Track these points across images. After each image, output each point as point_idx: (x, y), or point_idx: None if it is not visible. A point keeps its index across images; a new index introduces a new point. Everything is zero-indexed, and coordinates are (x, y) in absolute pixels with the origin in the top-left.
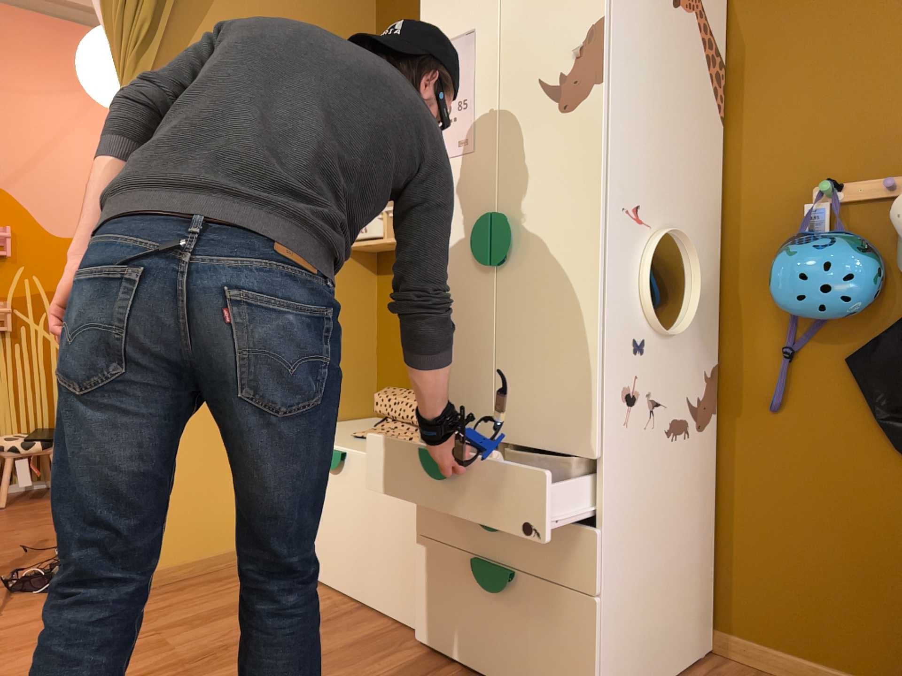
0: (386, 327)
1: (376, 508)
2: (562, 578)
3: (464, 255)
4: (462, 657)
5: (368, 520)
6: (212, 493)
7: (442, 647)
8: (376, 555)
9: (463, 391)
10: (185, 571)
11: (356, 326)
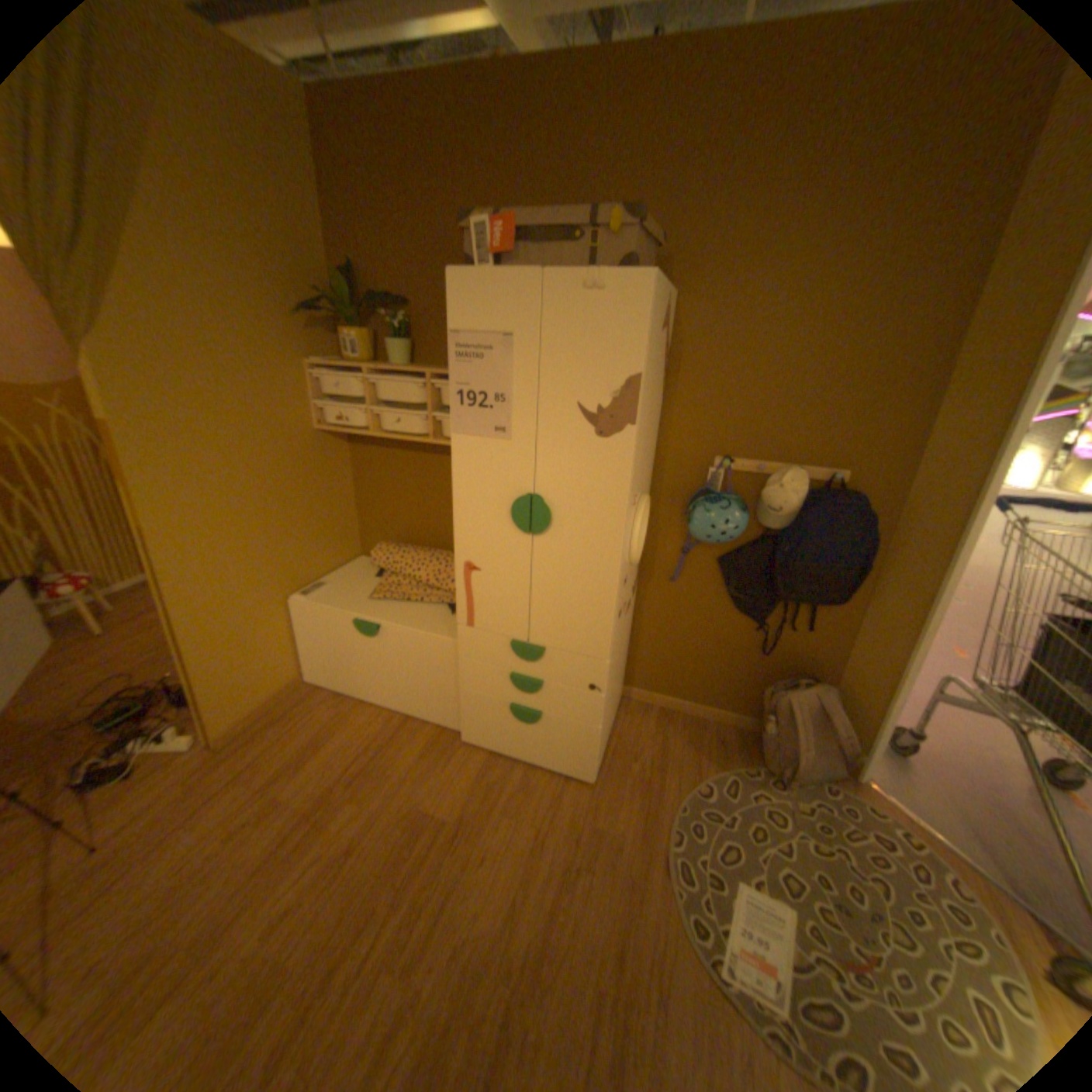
0: (365, 489)
1: (415, 662)
2: (577, 717)
3: (500, 519)
4: (499, 750)
5: (408, 669)
6: (253, 661)
7: (484, 745)
8: (417, 690)
9: (500, 609)
10: (247, 722)
11: (339, 492)
